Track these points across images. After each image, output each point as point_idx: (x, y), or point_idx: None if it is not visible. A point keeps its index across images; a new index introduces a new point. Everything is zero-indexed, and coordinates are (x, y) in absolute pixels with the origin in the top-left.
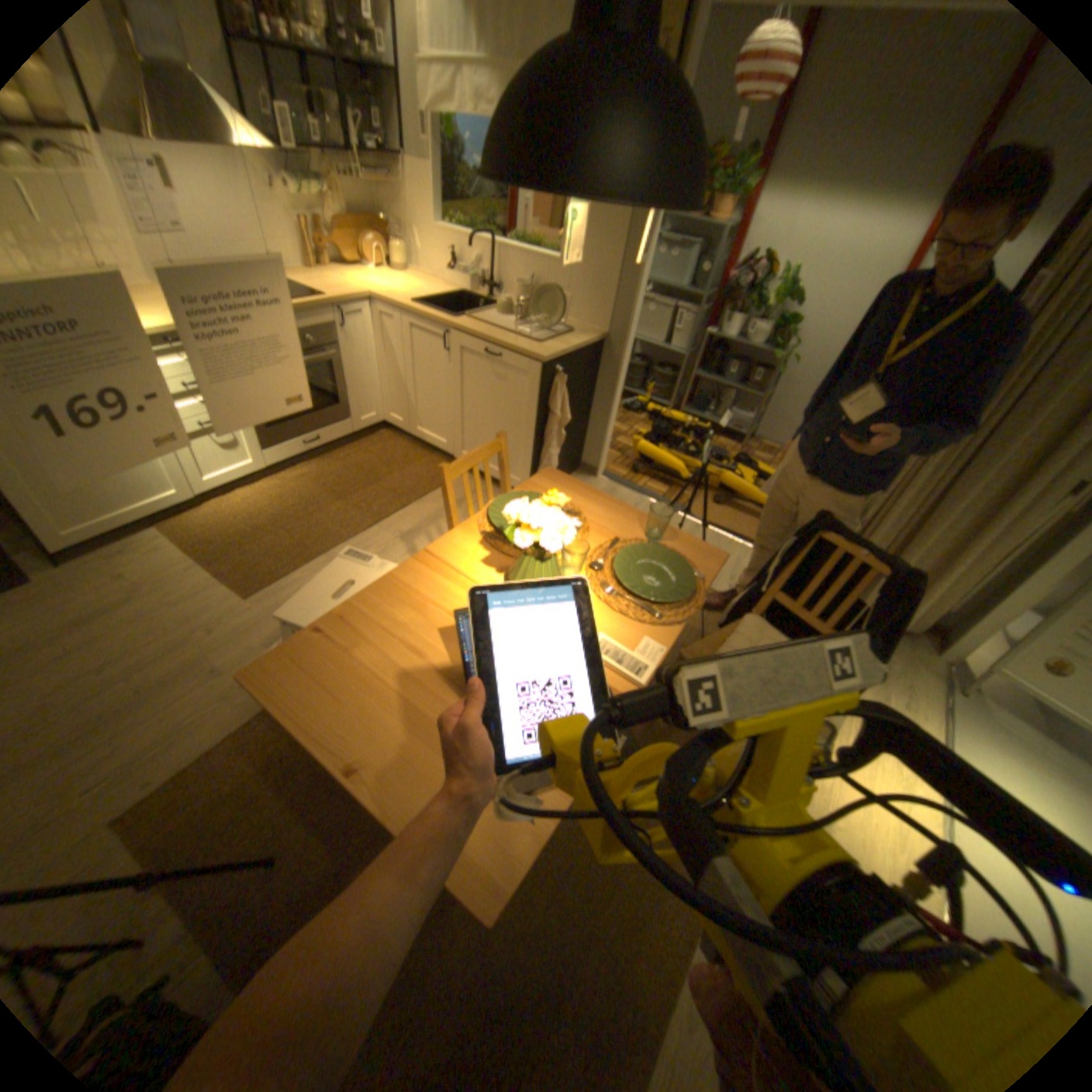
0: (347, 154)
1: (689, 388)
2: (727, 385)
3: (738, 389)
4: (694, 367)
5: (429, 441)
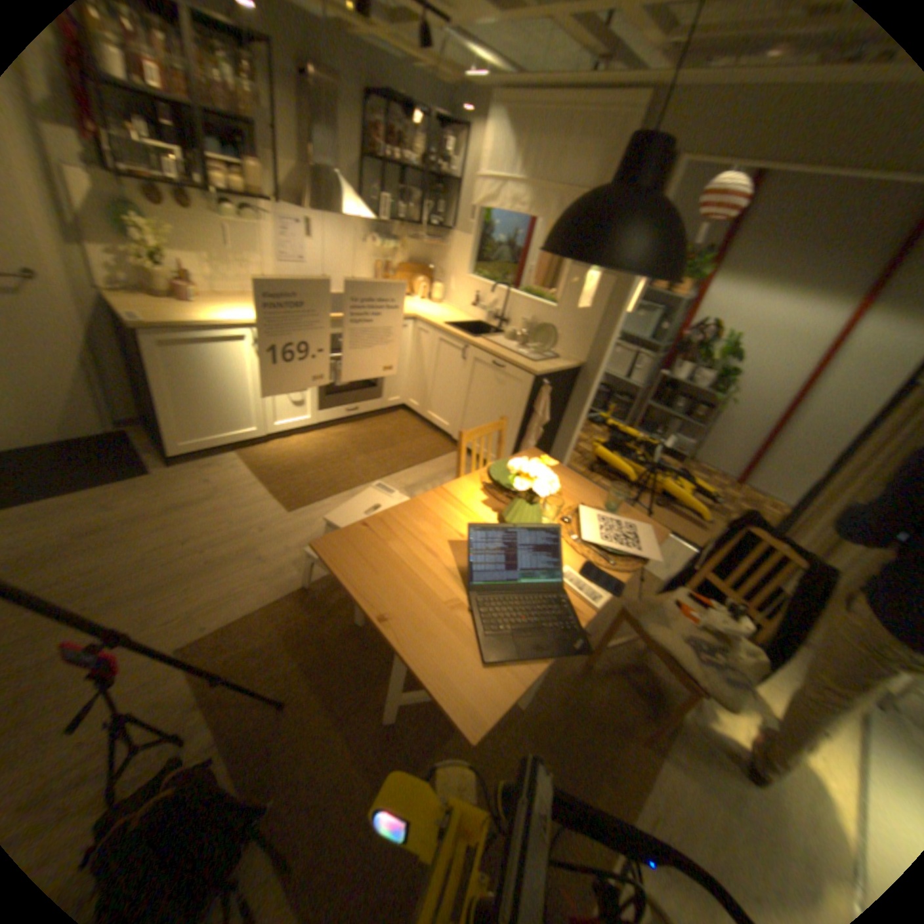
0: (419, 226)
1: (643, 414)
2: (675, 416)
3: (684, 420)
4: (649, 398)
5: (436, 423)
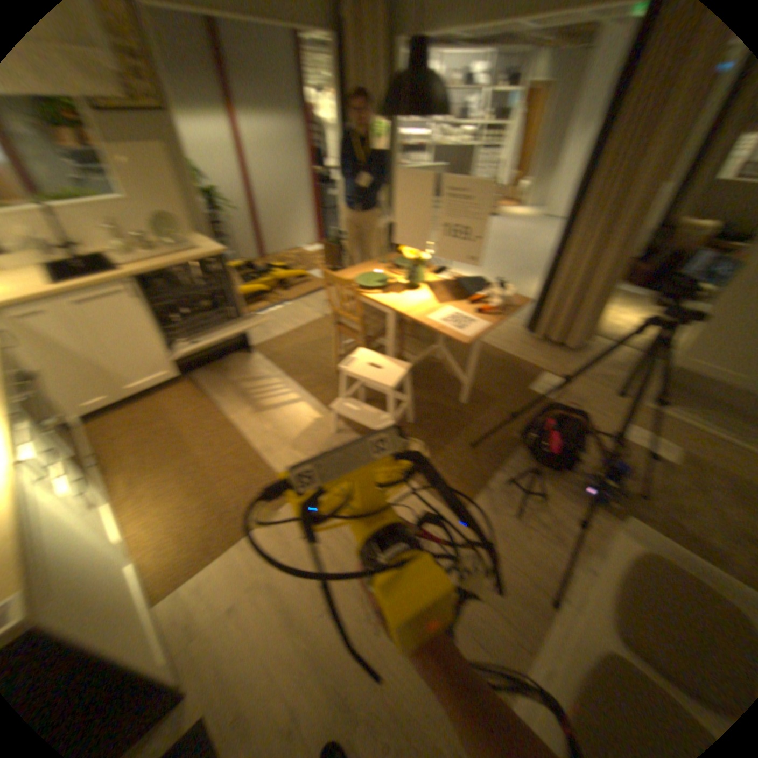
0: None
1: None
2: None
3: None
4: None
5: (141, 388)
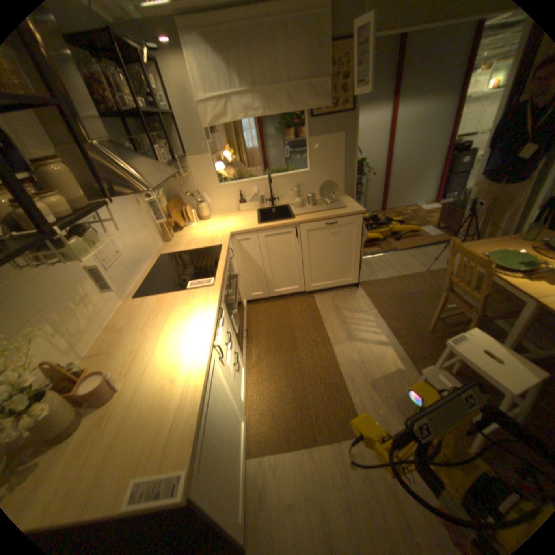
0: None
1: None
2: None
3: None
4: None
5: (284, 293)
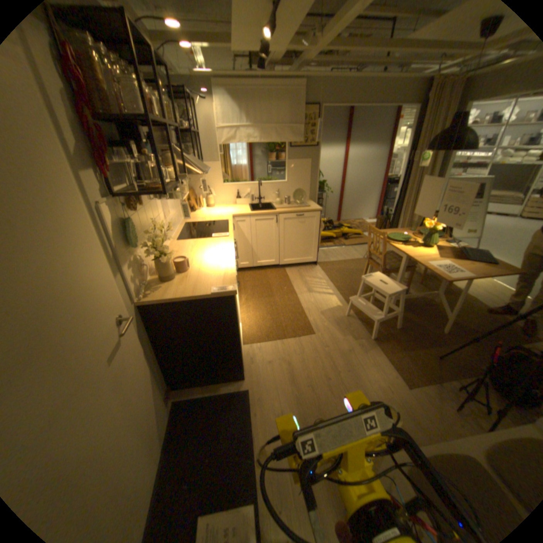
0: None
1: None
2: None
3: None
4: None
5: (264, 265)
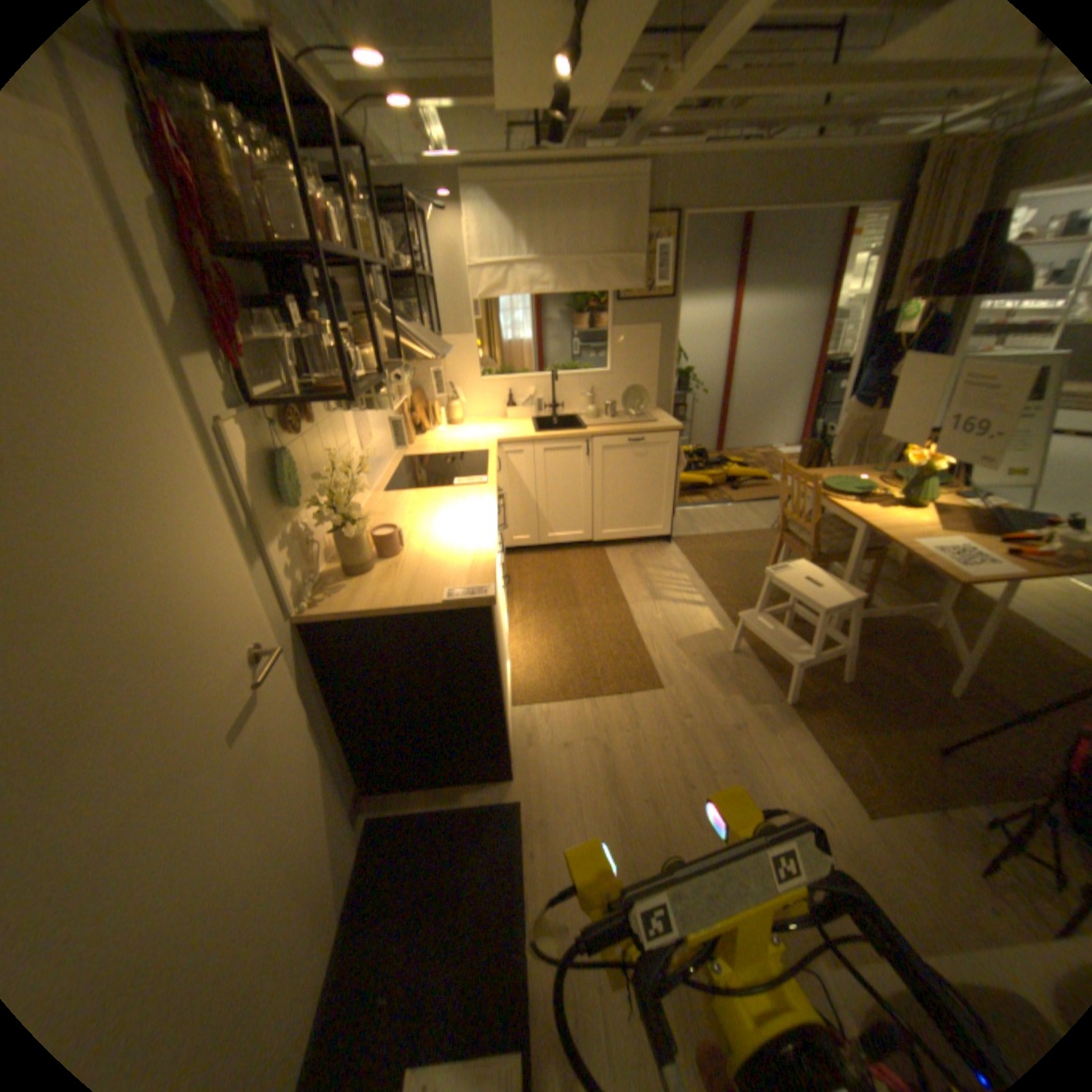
0: None
1: None
2: None
3: None
4: None
5: (562, 541)
